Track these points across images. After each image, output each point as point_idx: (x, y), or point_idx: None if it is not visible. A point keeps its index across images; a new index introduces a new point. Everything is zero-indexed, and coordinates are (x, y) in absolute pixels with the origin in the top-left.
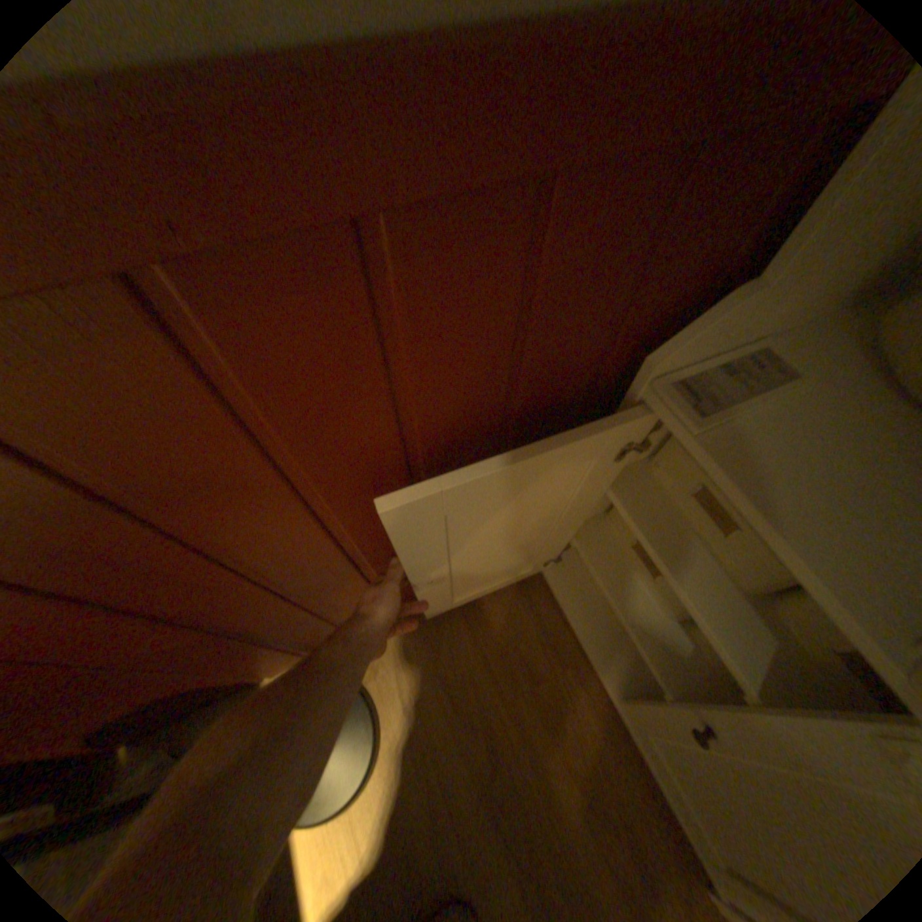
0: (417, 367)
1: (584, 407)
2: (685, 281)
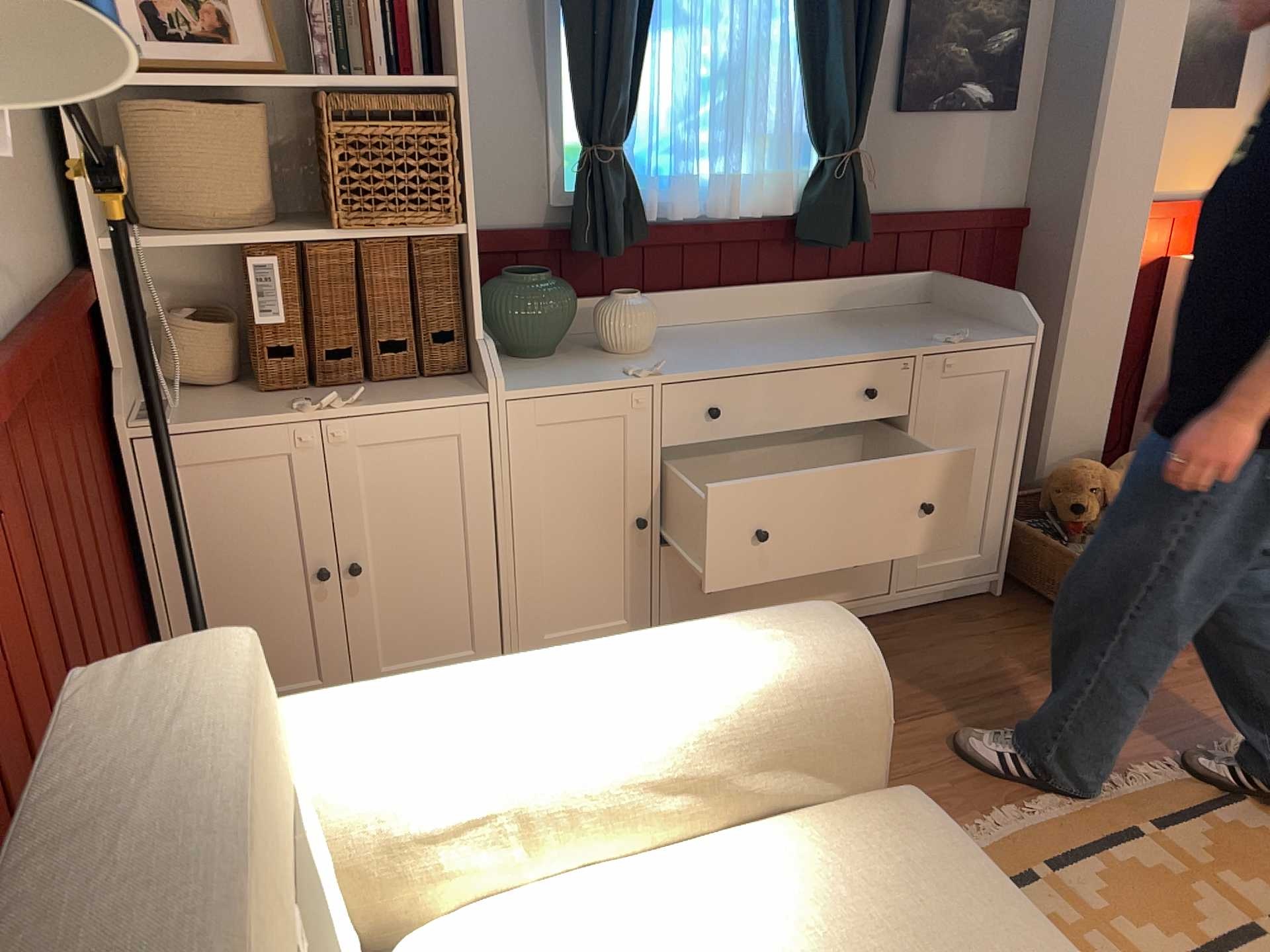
0: (68, 423)
1: (106, 471)
2: (93, 382)
